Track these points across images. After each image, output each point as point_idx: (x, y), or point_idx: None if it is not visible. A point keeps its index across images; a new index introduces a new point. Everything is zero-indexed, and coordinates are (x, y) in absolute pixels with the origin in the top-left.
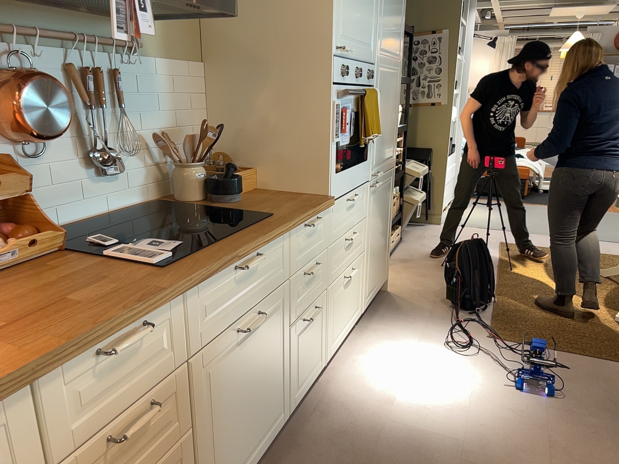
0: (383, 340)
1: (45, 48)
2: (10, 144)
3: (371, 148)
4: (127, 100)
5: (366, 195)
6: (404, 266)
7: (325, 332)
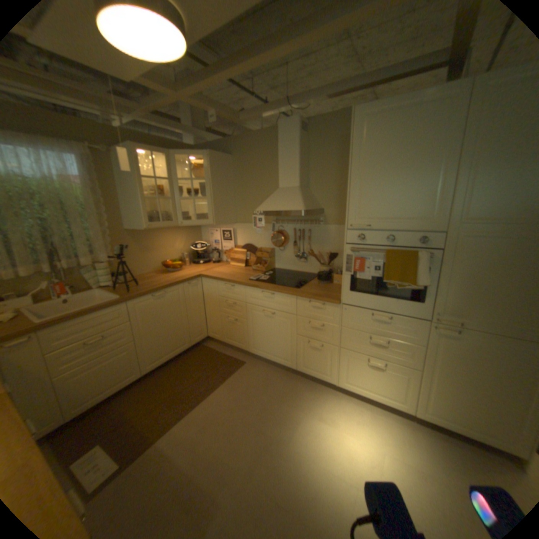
0: (397, 437)
1: (288, 224)
2: (276, 246)
3: (435, 296)
4: (312, 238)
5: (423, 329)
6: None
7: (336, 368)
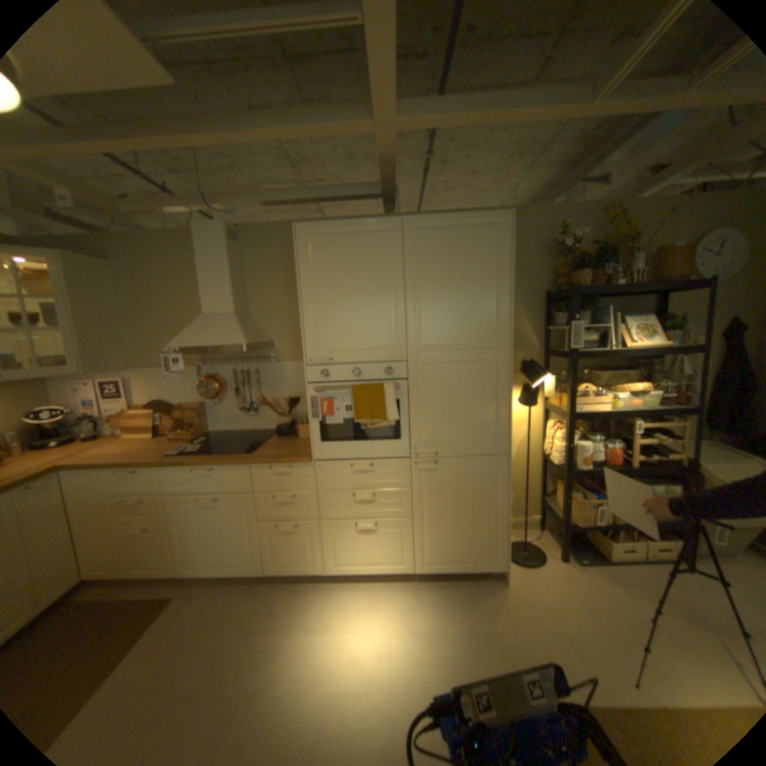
0: (400, 608)
1: (223, 365)
2: (208, 399)
3: (409, 430)
4: (263, 382)
5: (404, 469)
6: (596, 586)
7: (319, 551)
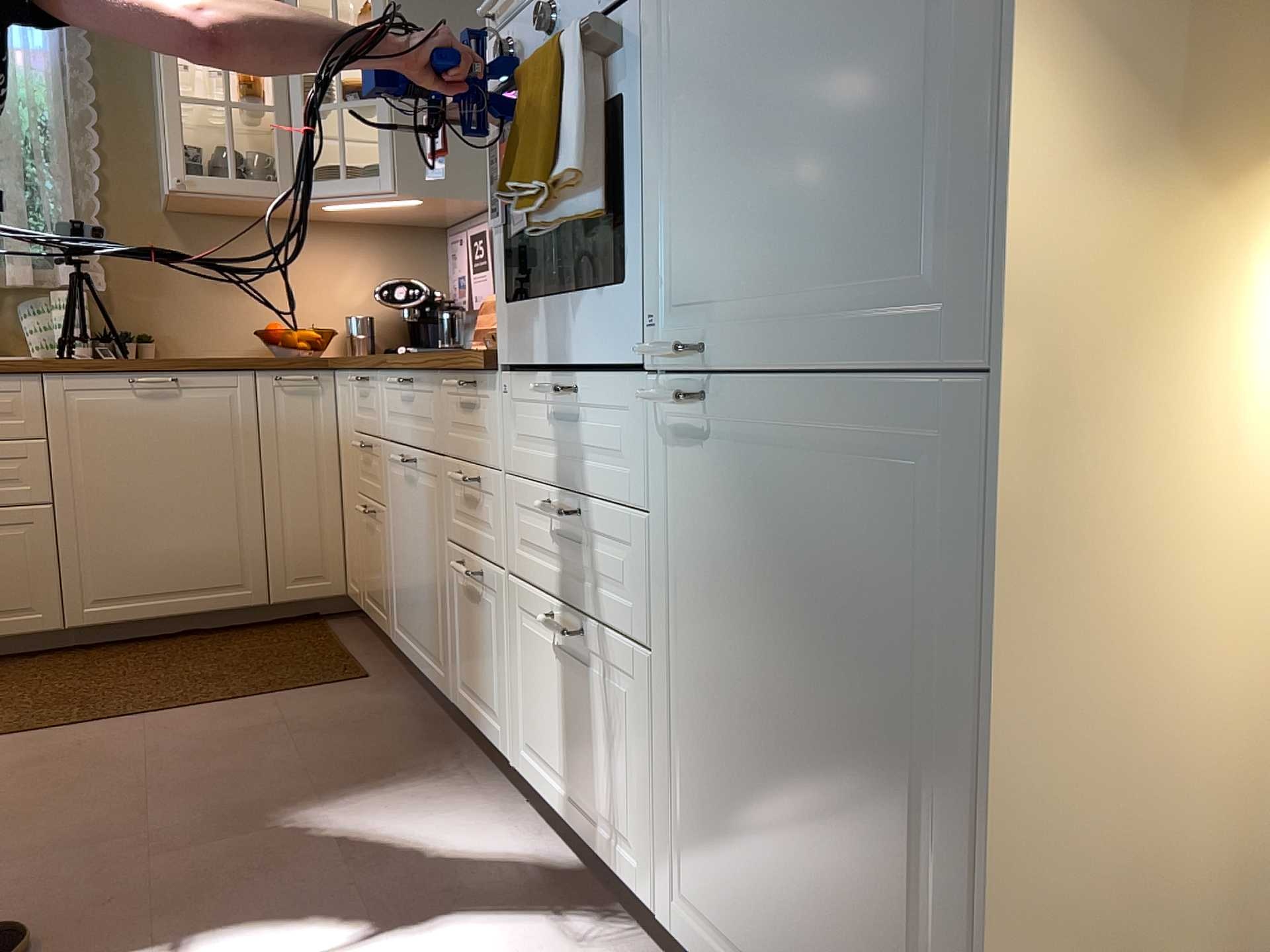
0: None
1: None
2: None
3: (653, 235)
4: None
5: (642, 424)
6: None
7: (510, 685)
